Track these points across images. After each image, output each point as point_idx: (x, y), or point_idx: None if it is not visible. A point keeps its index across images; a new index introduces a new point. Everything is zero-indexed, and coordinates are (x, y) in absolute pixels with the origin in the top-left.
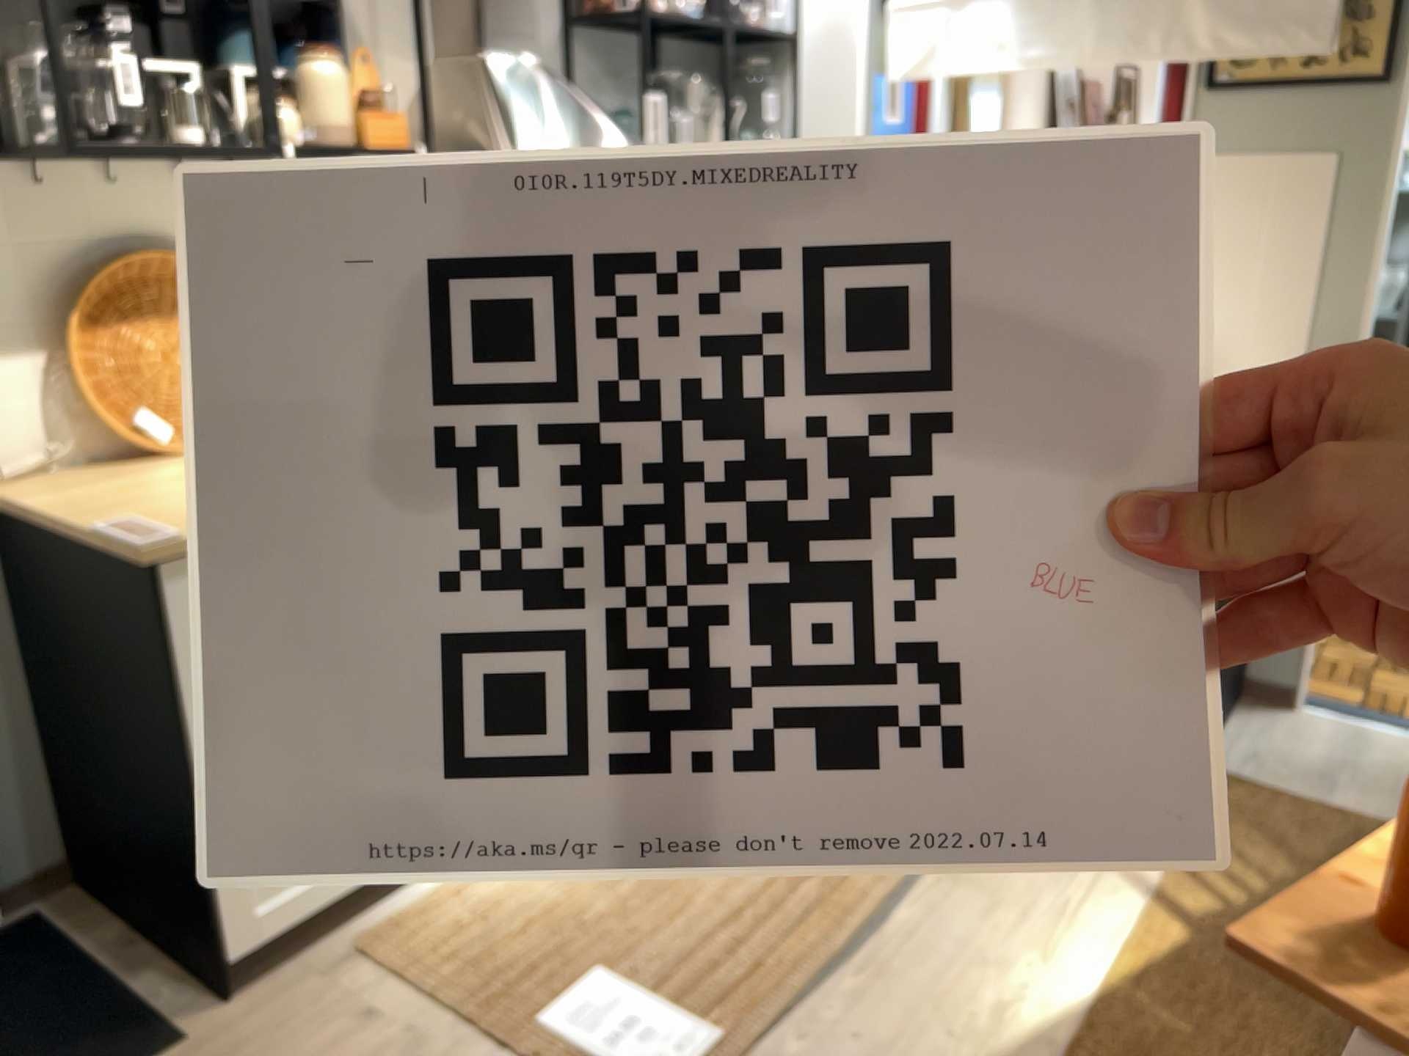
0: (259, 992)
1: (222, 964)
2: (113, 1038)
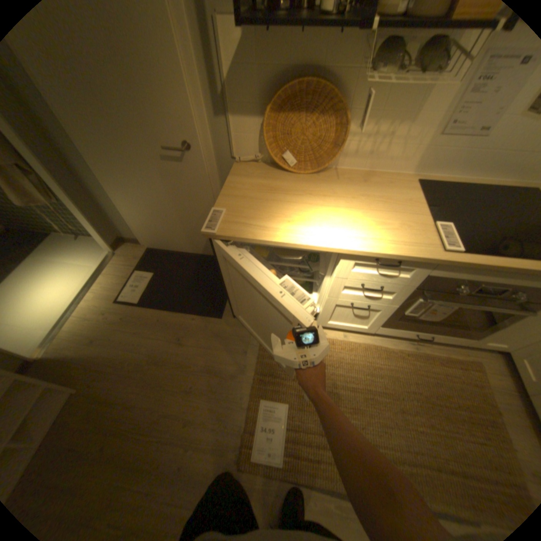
0: (240, 321)
1: (233, 312)
2: (215, 304)
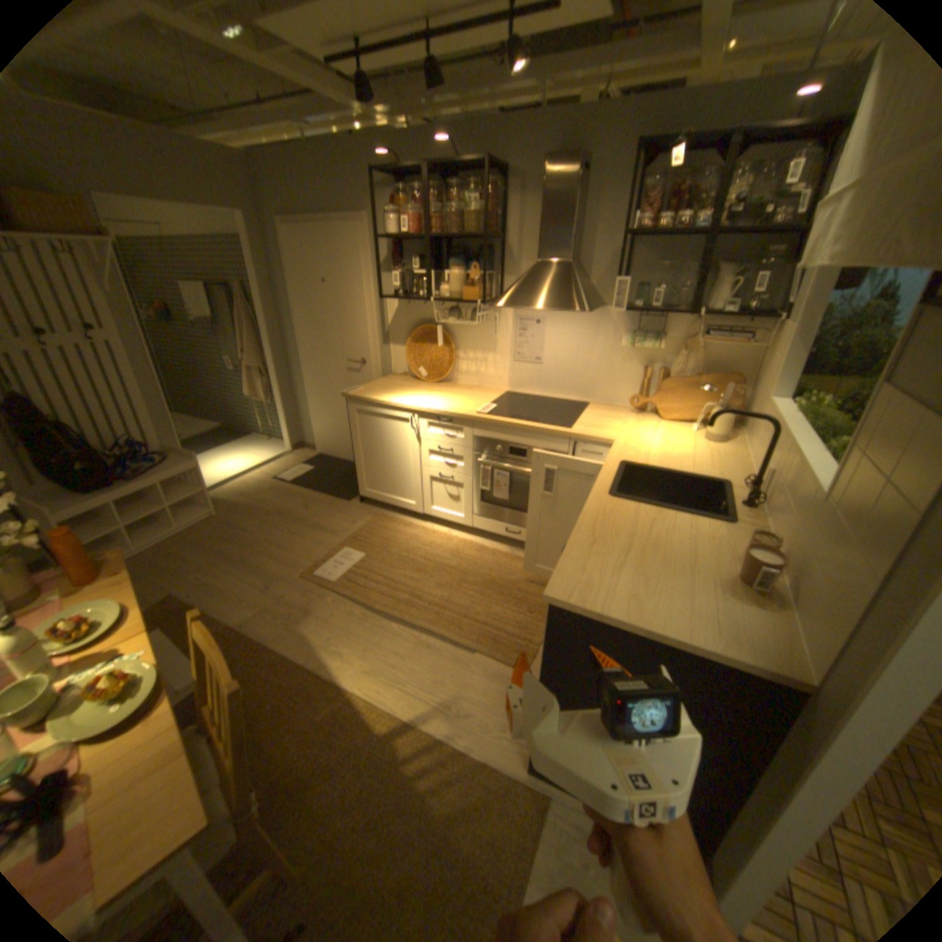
0: (364, 505)
1: (359, 493)
2: (351, 493)
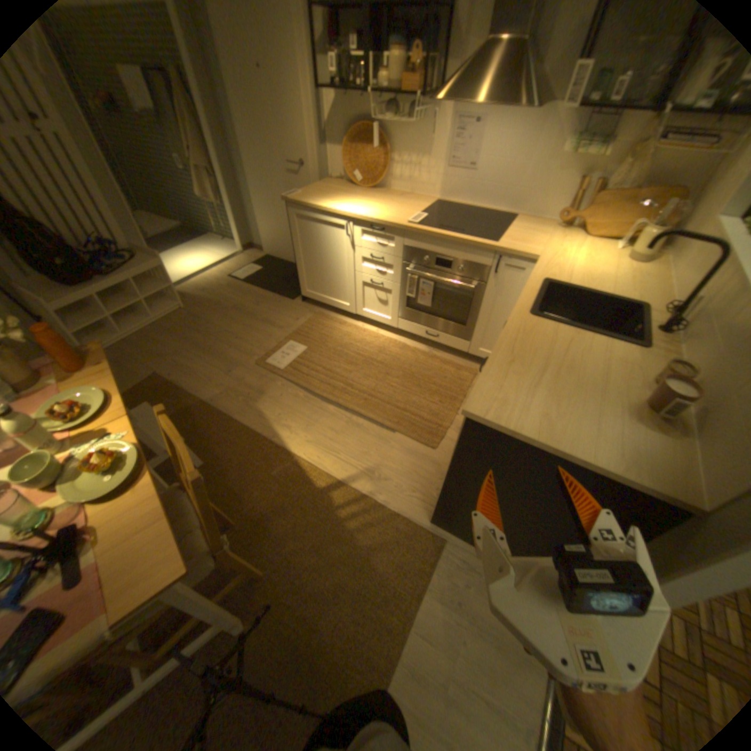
0: (304, 305)
1: (300, 294)
2: (293, 293)
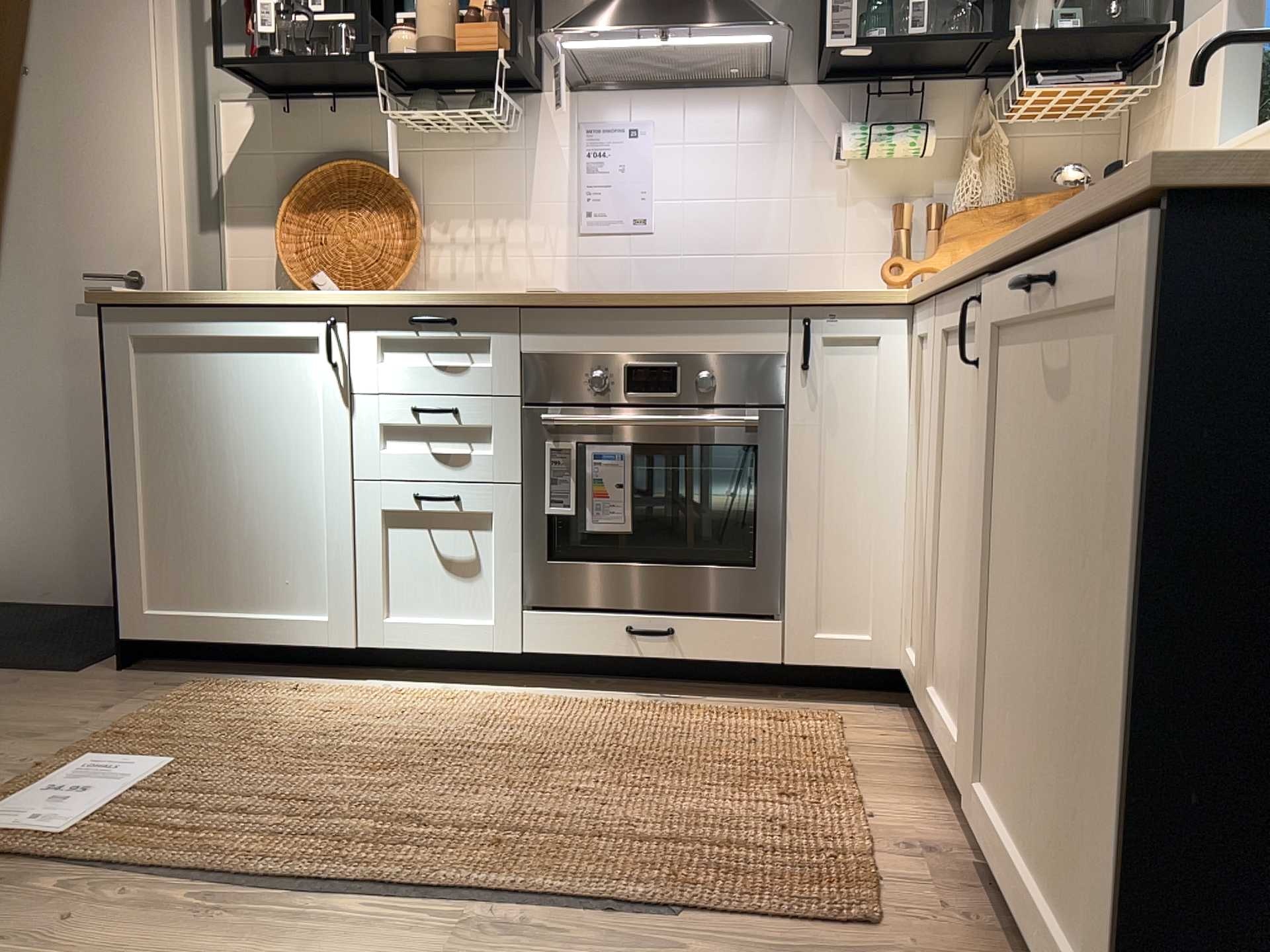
0: (135, 675)
1: (120, 637)
2: (79, 656)
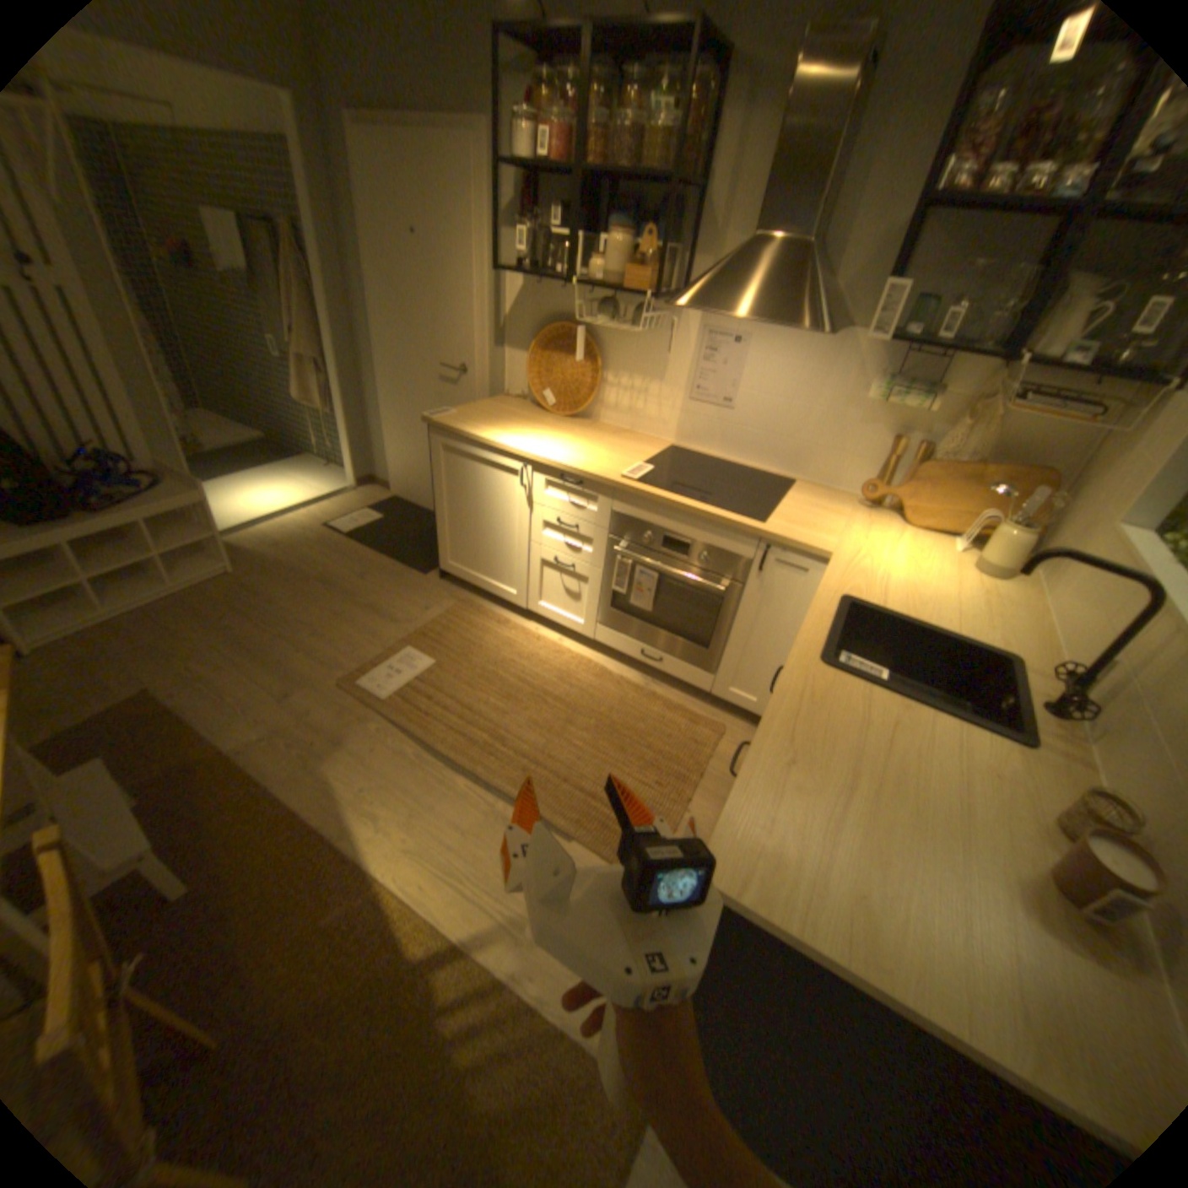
0: (445, 584)
1: (441, 567)
2: (429, 562)
